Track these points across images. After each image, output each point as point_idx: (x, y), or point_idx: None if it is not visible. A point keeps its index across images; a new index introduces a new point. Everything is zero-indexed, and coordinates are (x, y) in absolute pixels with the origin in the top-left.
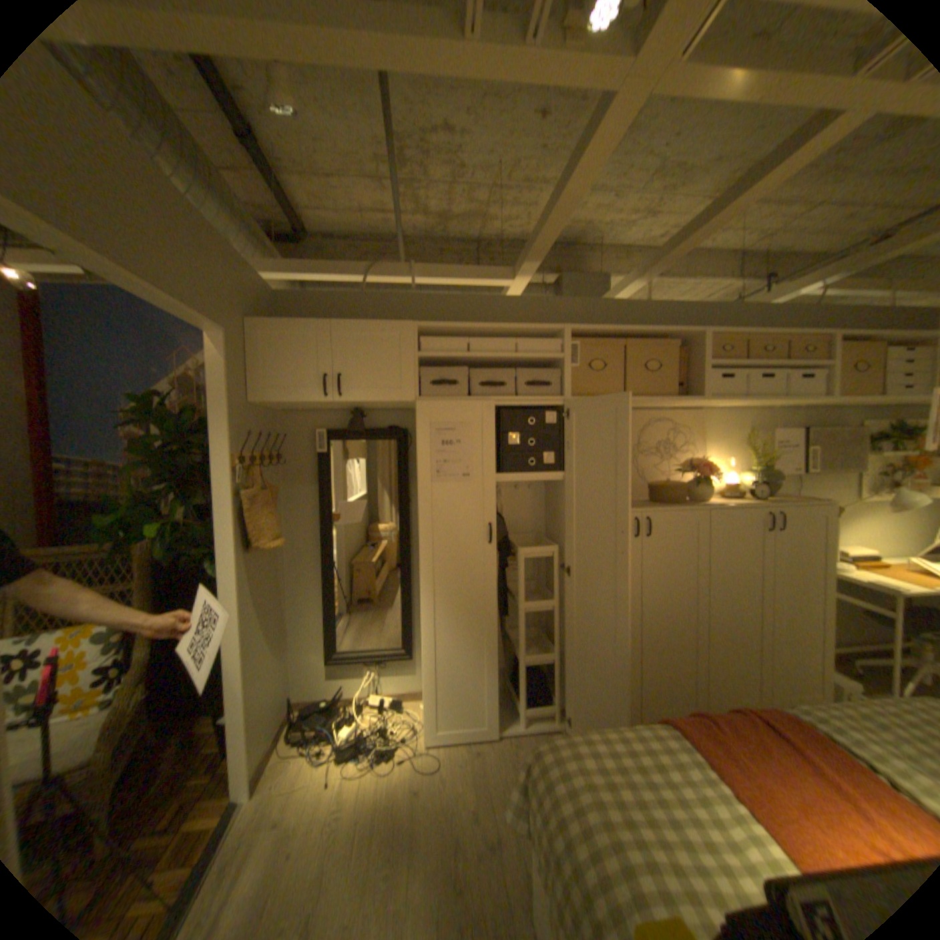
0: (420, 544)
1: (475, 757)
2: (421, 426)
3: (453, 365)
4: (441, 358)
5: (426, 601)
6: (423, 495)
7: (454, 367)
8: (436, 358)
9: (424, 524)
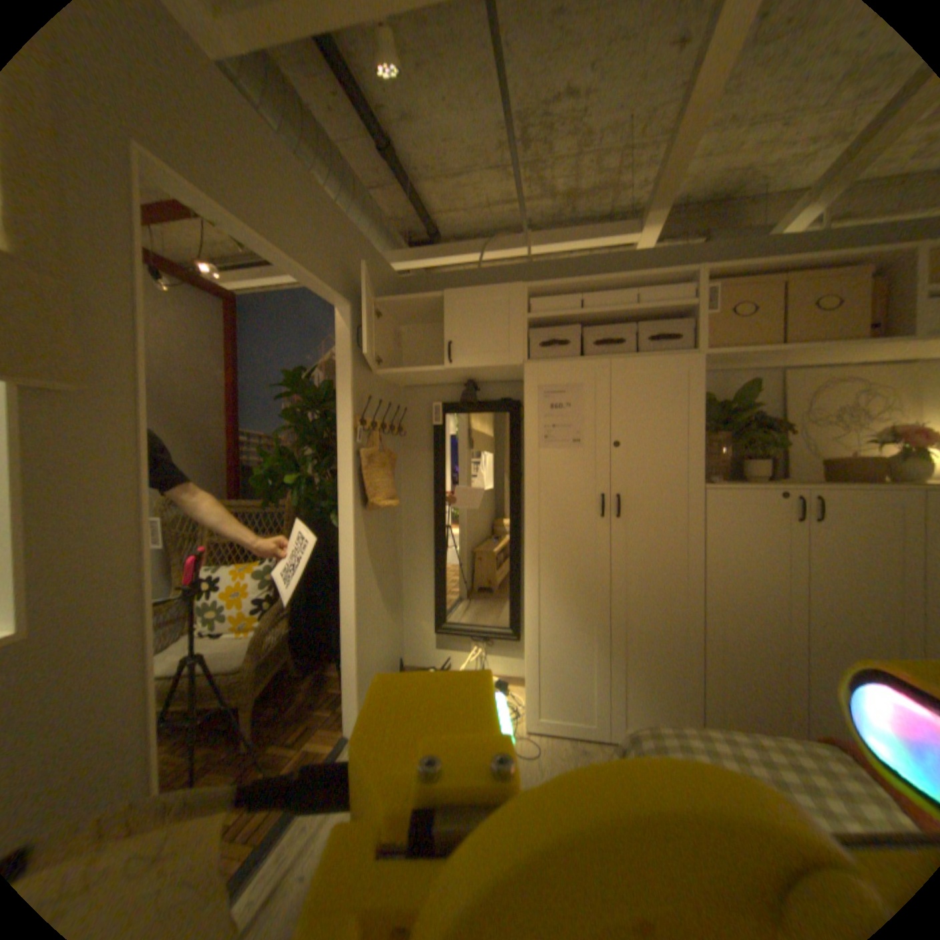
0: (524, 510)
1: (580, 751)
2: (529, 386)
3: (567, 325)
4: (551, 314)
5: (529, 572)
6: (529, 459)
7: (569, 327)
8: (546, 316)
9: (529, 490)
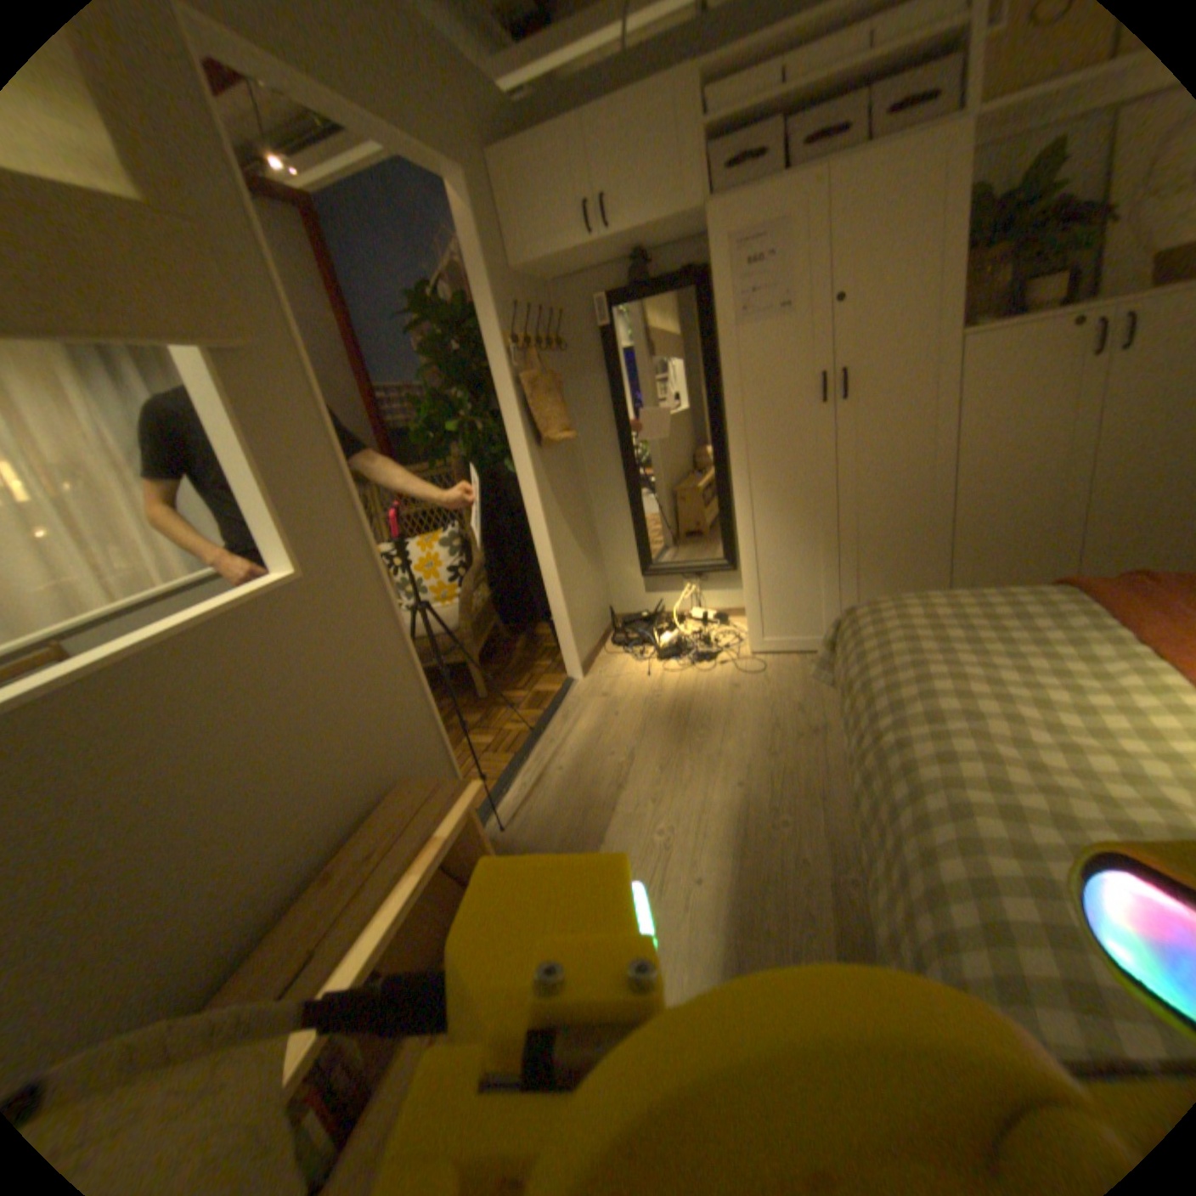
0: (727, 413)
1: (809, 661)
2: (716, 237)
3: (764, 120)
4: (739, 109)
5: (739, 487)
6: (726, 344)
7: (768, 124)
8: (731, 114)
9: (730, 385)
